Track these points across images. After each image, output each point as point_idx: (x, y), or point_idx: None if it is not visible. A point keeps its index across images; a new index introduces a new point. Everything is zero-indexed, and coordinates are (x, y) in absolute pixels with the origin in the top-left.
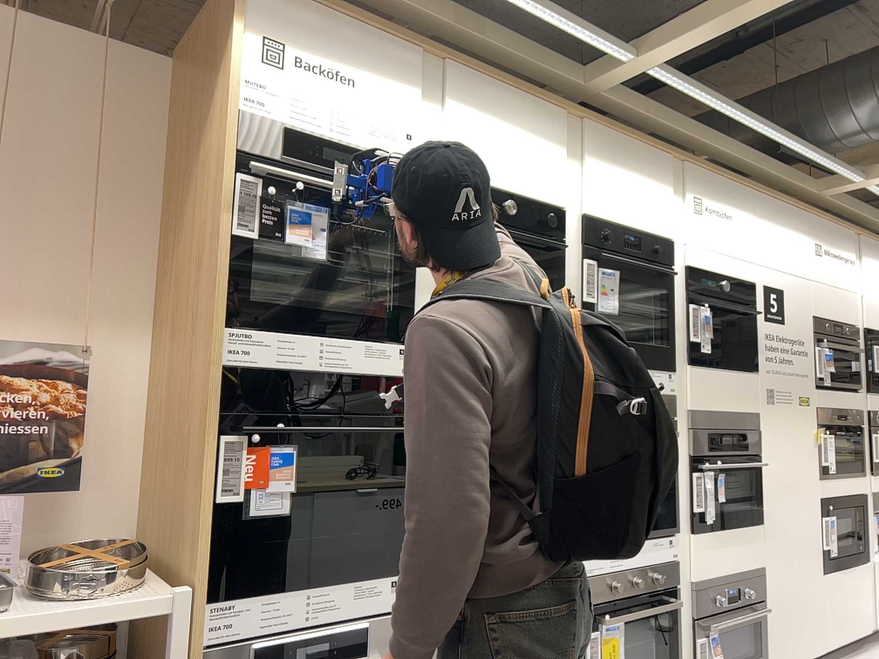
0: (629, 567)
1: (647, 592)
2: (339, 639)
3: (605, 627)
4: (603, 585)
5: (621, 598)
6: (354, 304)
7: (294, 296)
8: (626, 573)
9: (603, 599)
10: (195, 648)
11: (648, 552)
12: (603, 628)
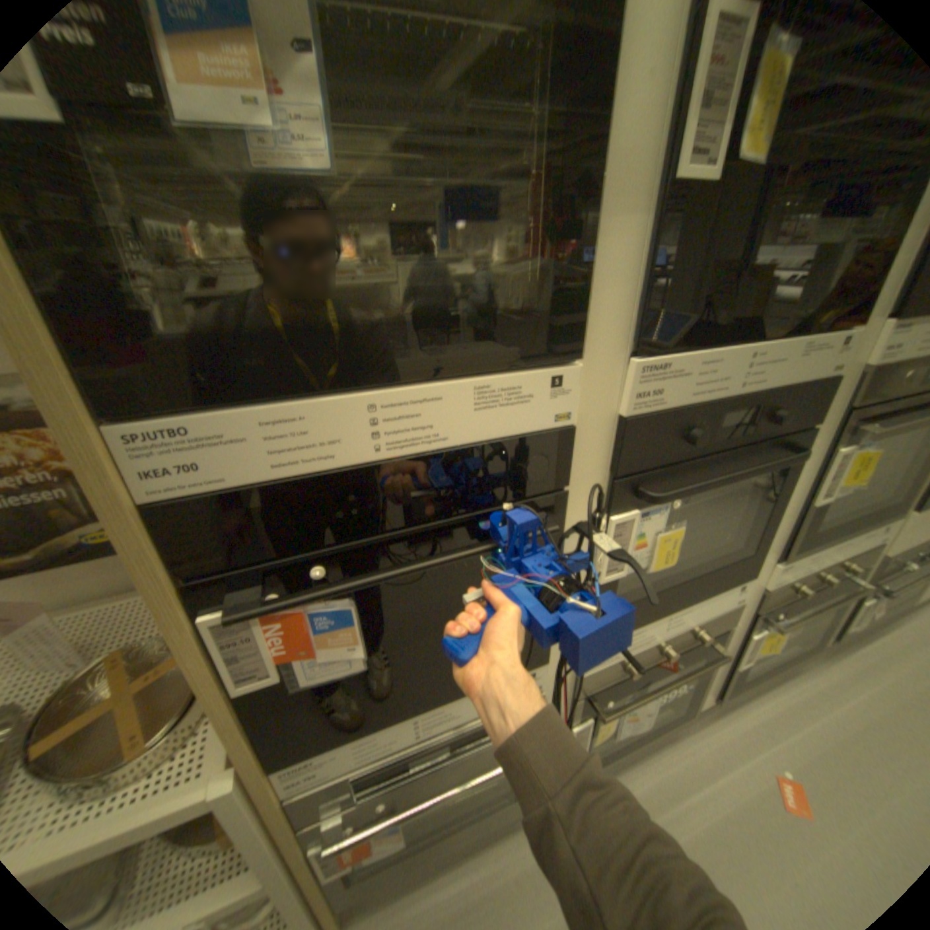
0: (826, 569)
1: (833, 582)
2: (462, 740)
3: (777, 633)
4: (789, 595)
5: (803, 596)
6: (452, 281)
7: (295, 289)
8: (821, 576)
9: (782, 605)
10: (270, 812)
11: (857, 547)
12: (773, 628)
